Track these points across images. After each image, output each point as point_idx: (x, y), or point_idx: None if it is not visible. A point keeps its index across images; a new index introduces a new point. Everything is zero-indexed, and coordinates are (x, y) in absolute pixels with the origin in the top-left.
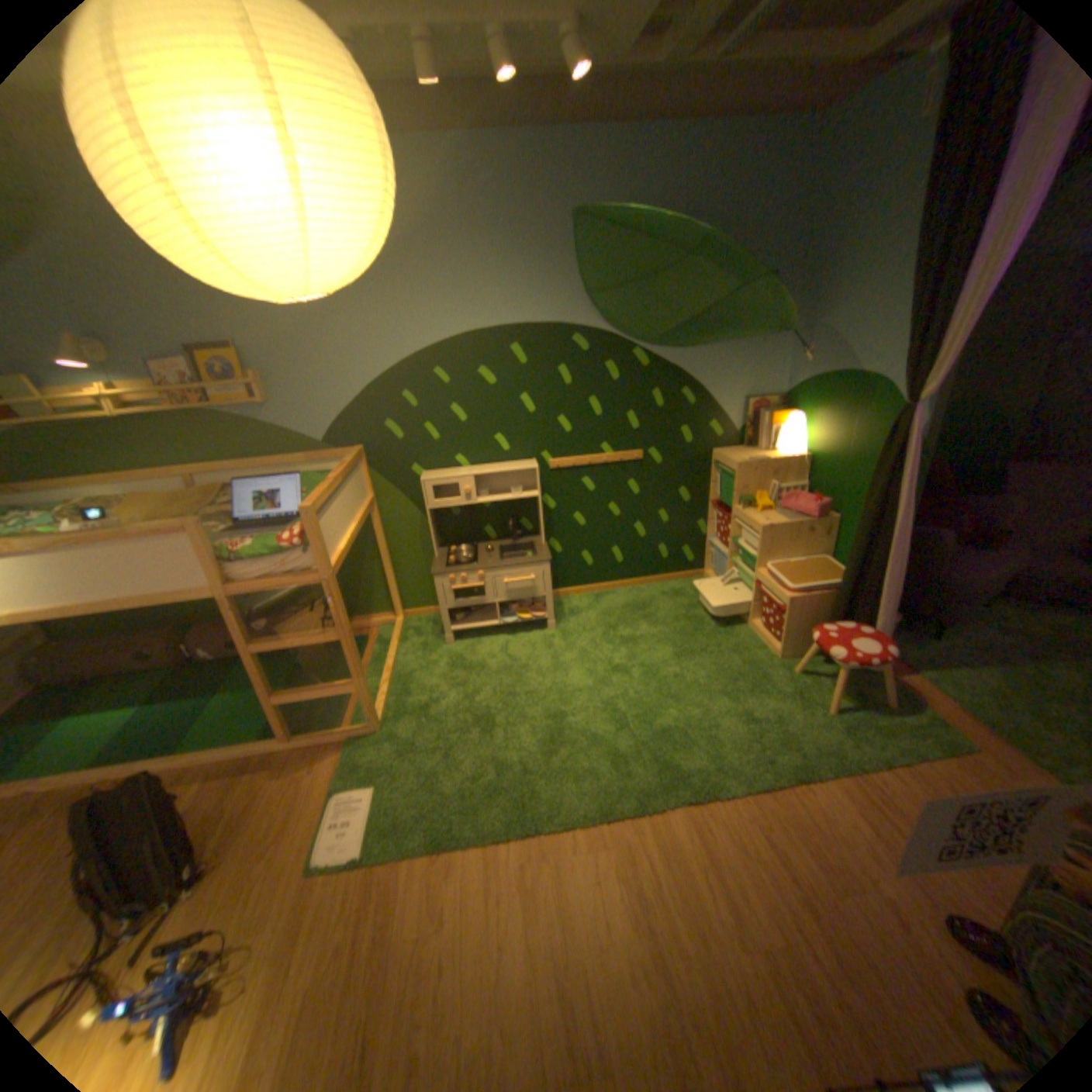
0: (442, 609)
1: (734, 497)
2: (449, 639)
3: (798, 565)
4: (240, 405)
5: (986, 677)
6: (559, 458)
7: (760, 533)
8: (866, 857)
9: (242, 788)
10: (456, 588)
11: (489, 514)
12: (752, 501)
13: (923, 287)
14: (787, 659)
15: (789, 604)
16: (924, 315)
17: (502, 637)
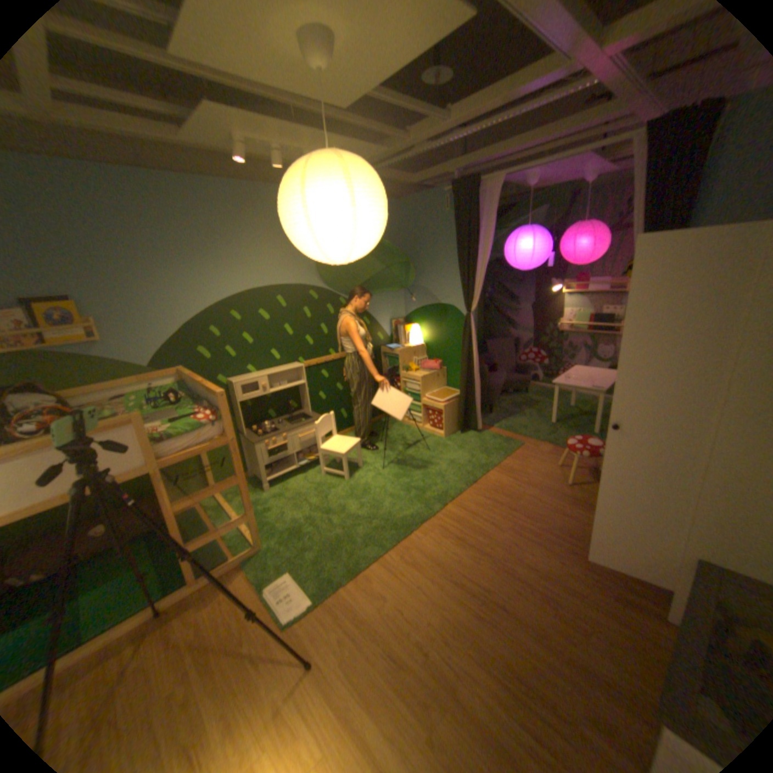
0: (261, 467)
1: (400, 368)
2: (263, 490)
3: (438, 393)
4: (80, 344)
5: (512, 421)
6: (309, 361)
7: (420, 381)
8: (517, 487)
9: (178, 629)
10: (271, 449)
11: (270, 402)
12: (409, 368)
13: (459, 271)
14: (447, 437)
15: (444, 409)
16: (462, 281)
17: (299, 477)
